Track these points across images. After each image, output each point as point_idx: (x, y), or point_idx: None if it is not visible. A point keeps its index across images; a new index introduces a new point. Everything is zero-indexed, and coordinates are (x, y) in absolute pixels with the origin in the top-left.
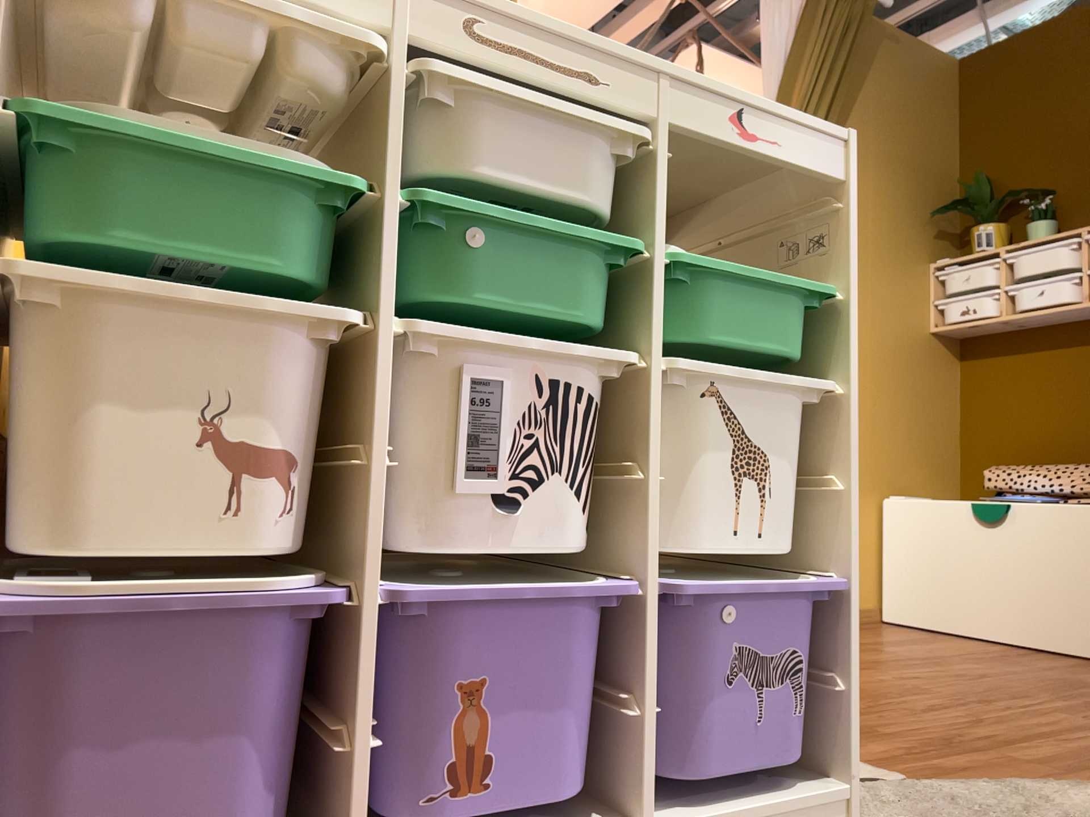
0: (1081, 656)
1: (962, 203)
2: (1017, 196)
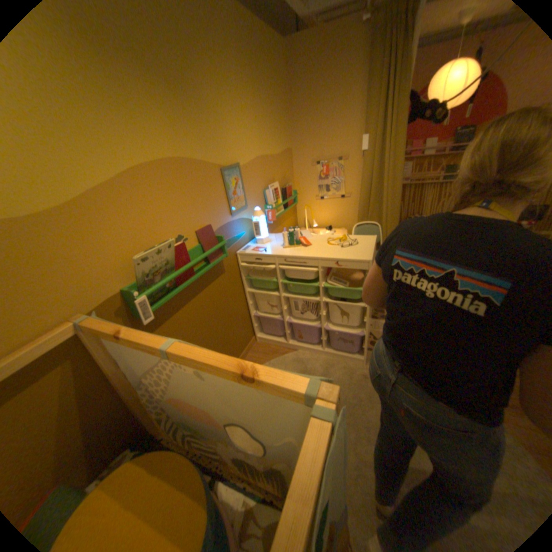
0: None
1: None
2: None
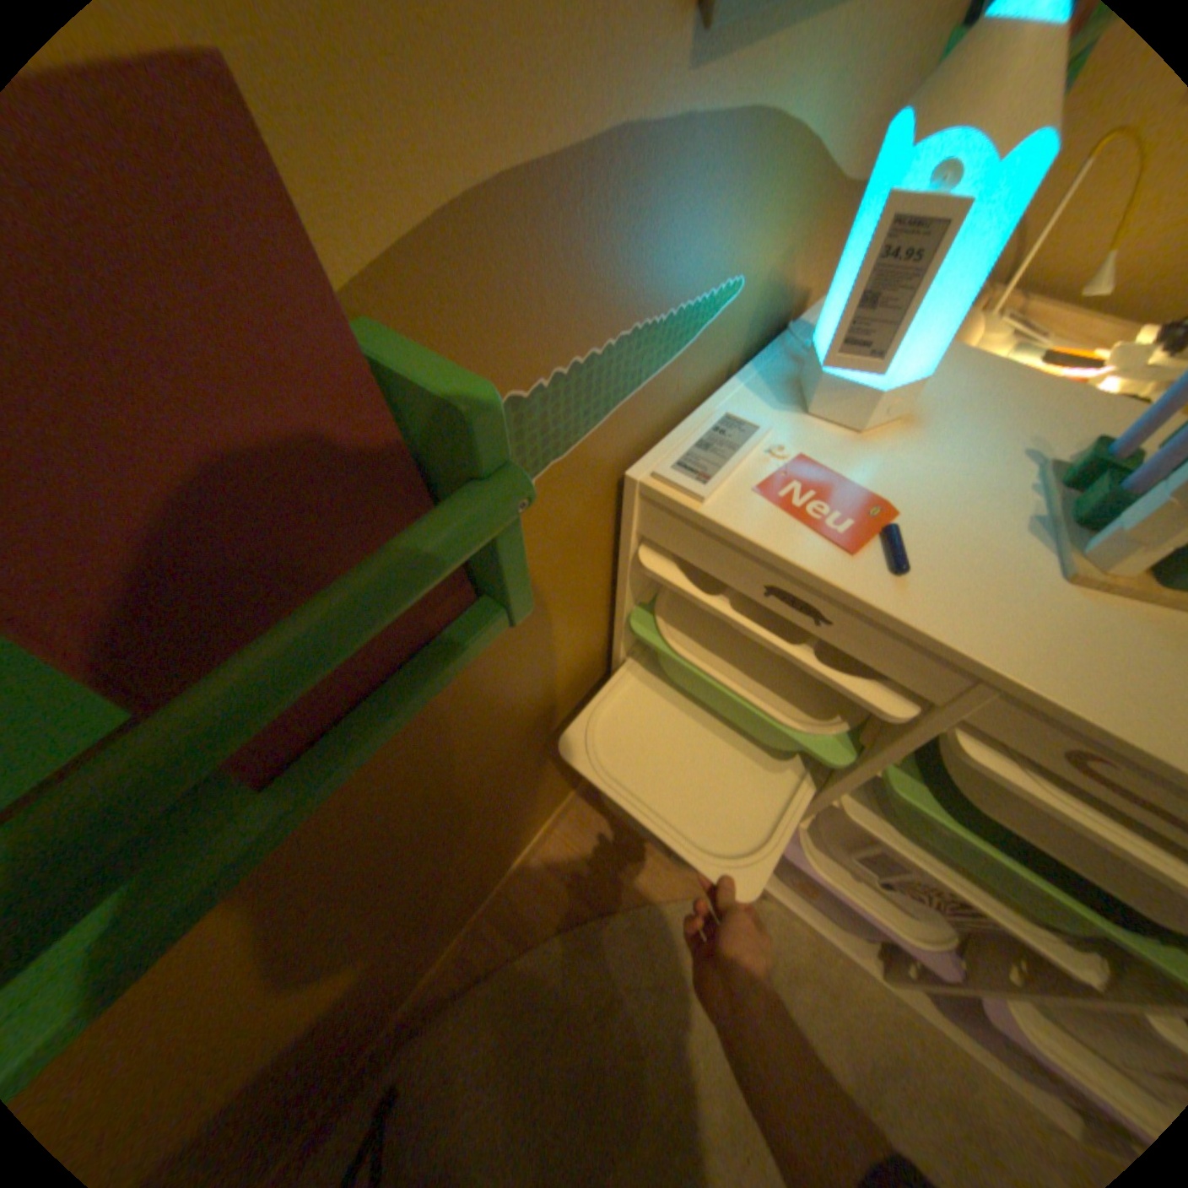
0: None
1: None
2: None
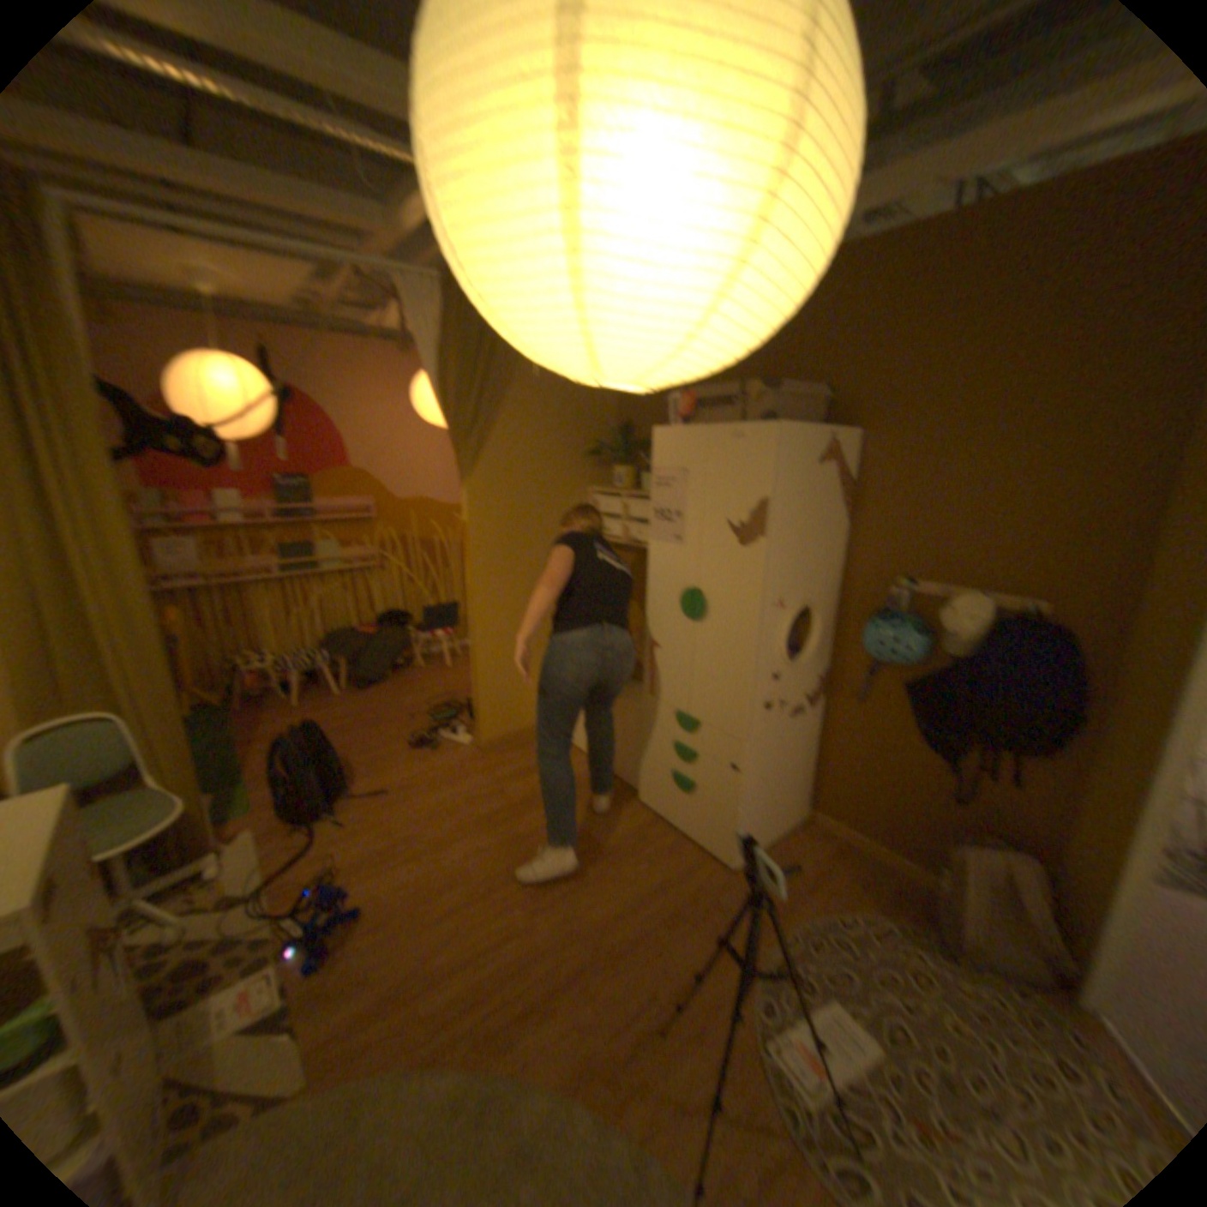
0: (627, 788)
1: (611, 451)
2: (647, 448)
